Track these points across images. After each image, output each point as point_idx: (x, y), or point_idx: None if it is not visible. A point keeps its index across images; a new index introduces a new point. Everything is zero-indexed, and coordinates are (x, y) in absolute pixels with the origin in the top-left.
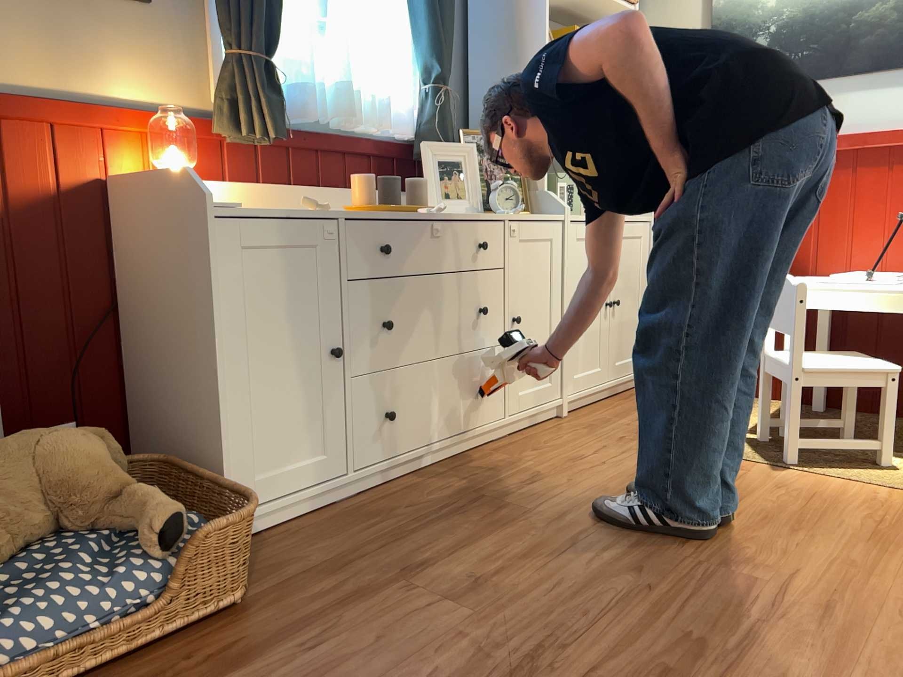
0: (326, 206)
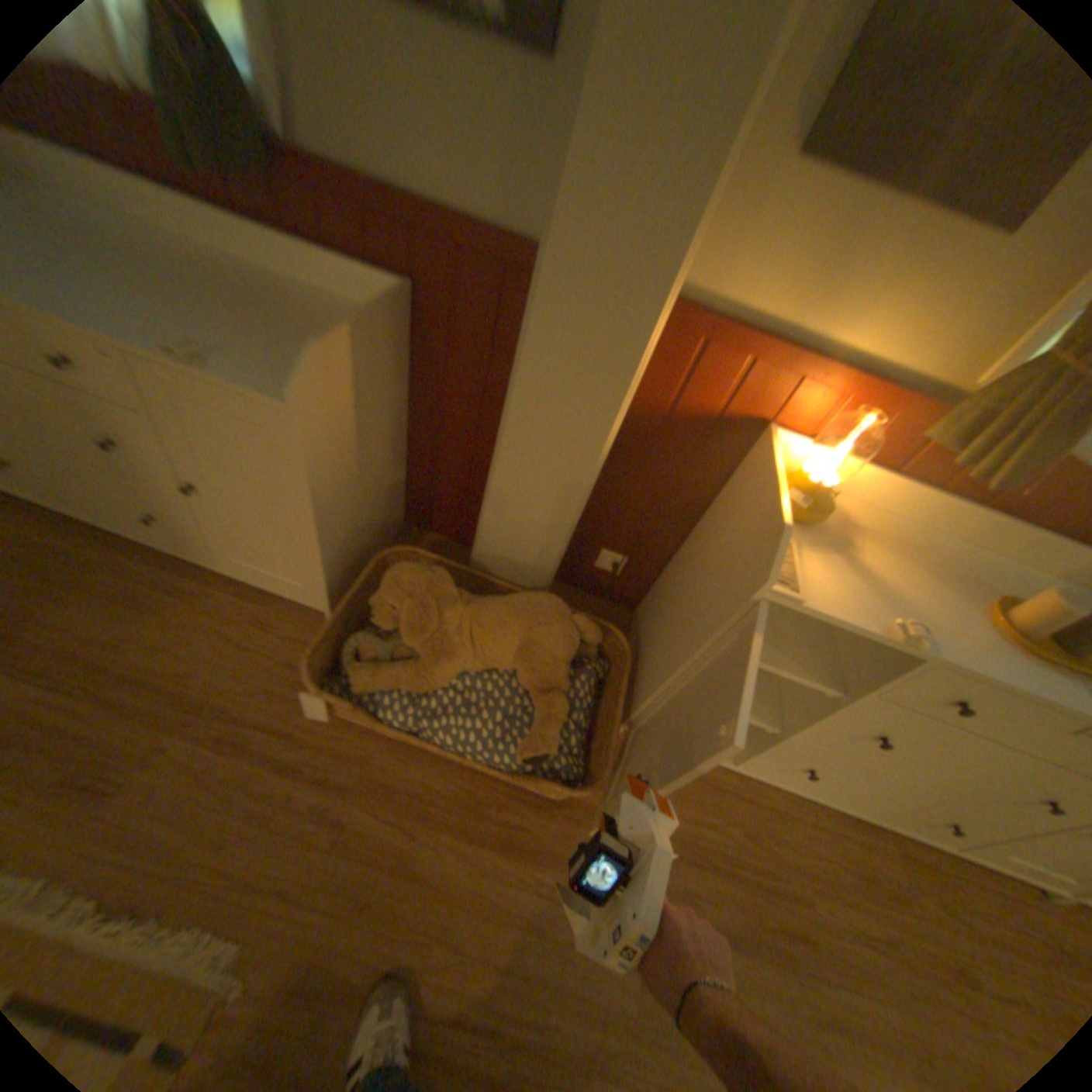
0: (933, 640)
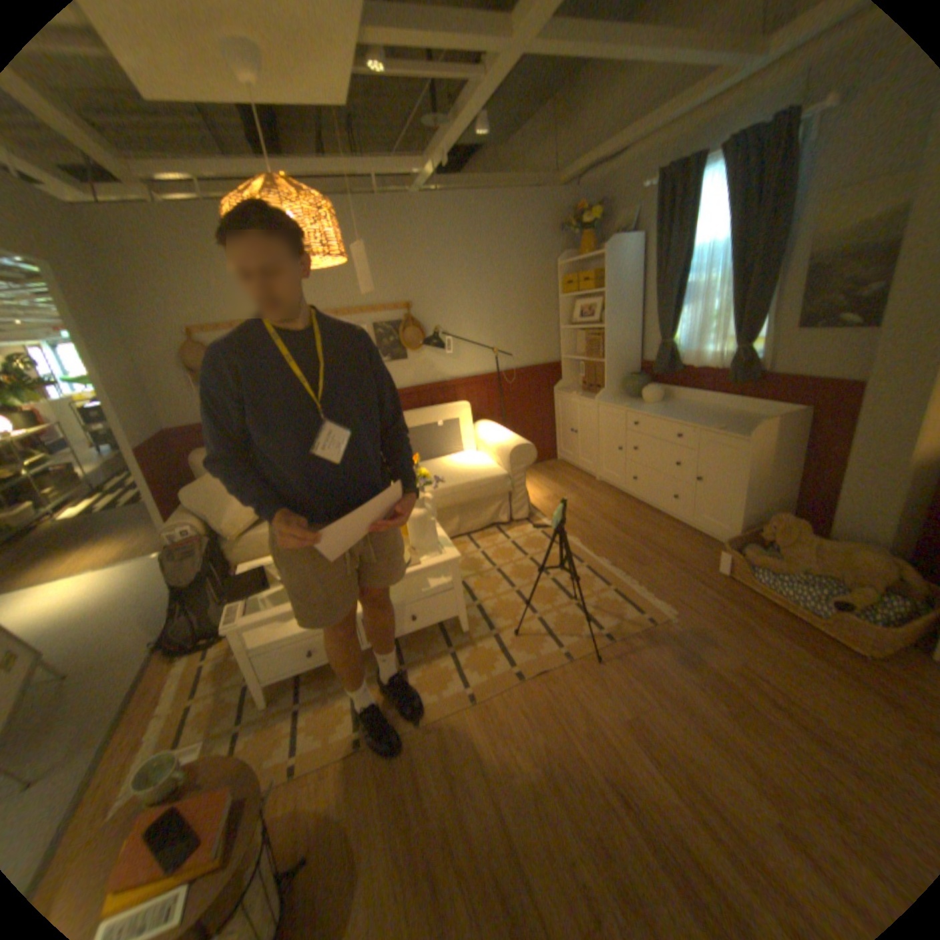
0: None
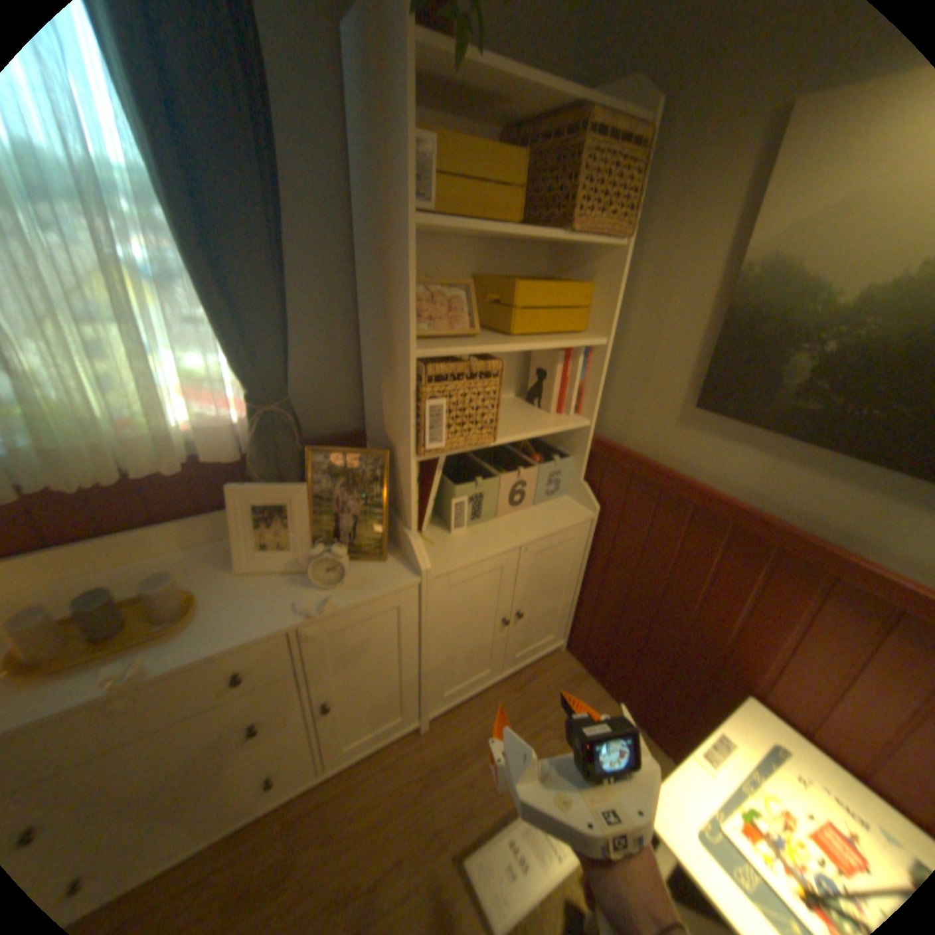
0: None
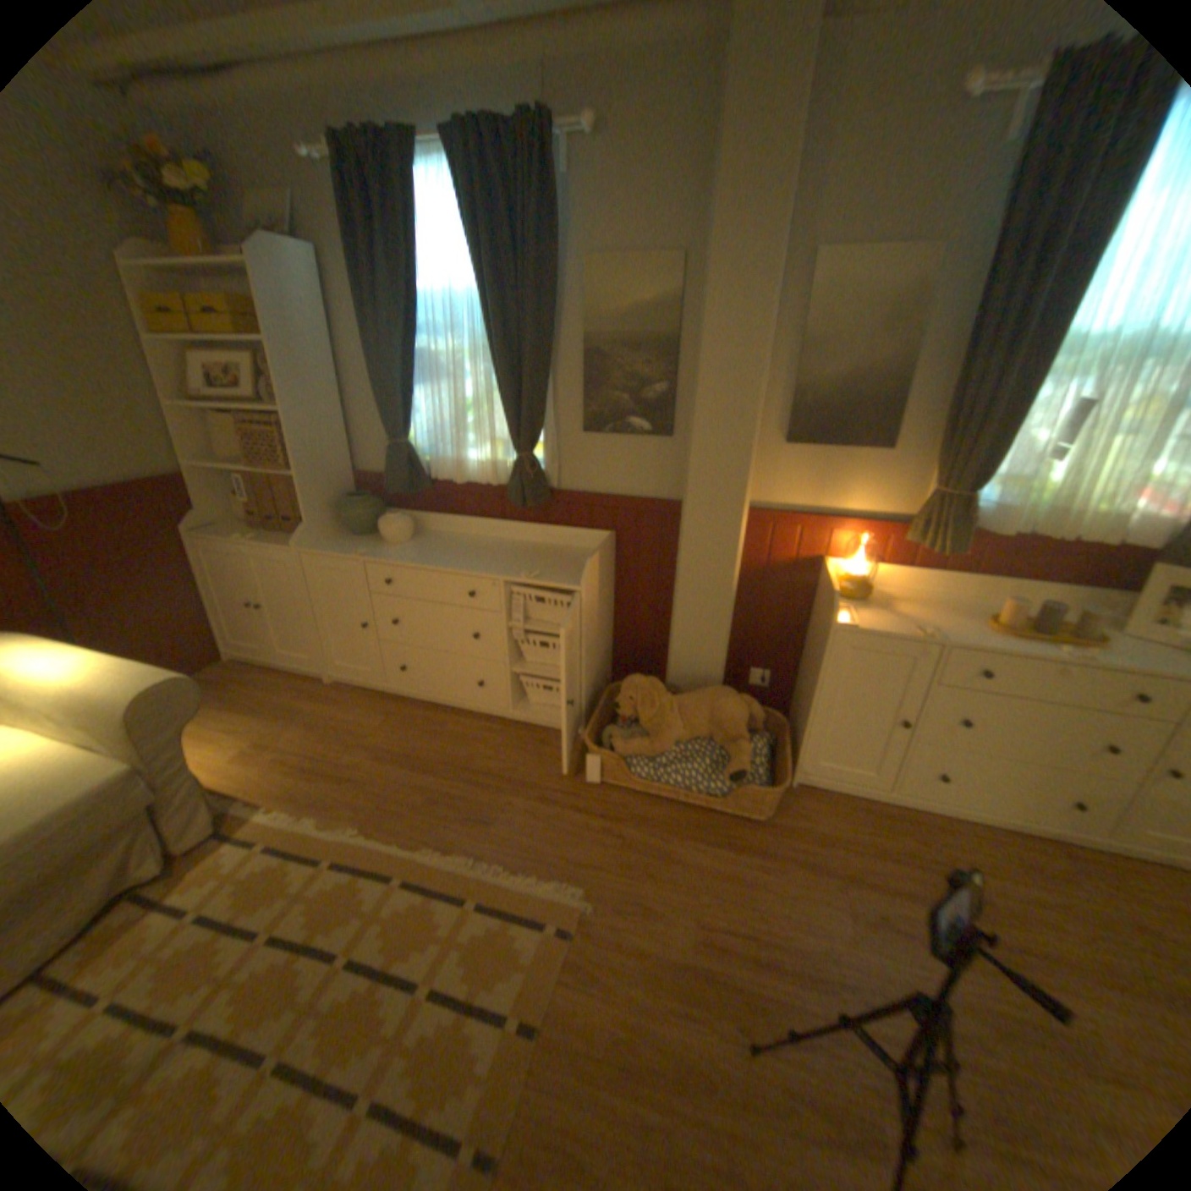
0: (941, 633)
